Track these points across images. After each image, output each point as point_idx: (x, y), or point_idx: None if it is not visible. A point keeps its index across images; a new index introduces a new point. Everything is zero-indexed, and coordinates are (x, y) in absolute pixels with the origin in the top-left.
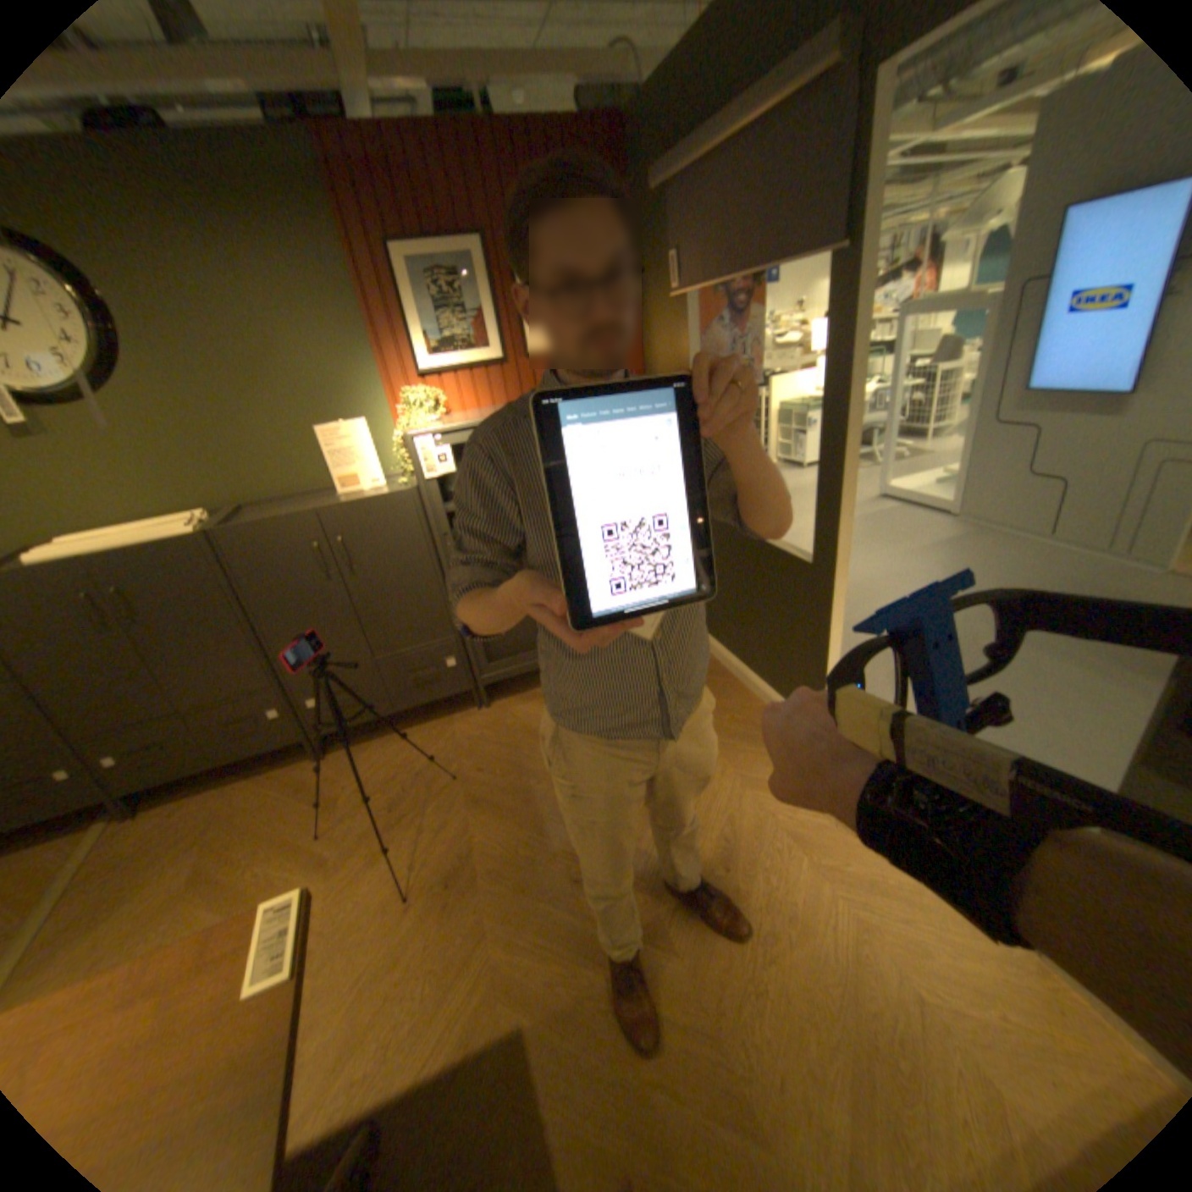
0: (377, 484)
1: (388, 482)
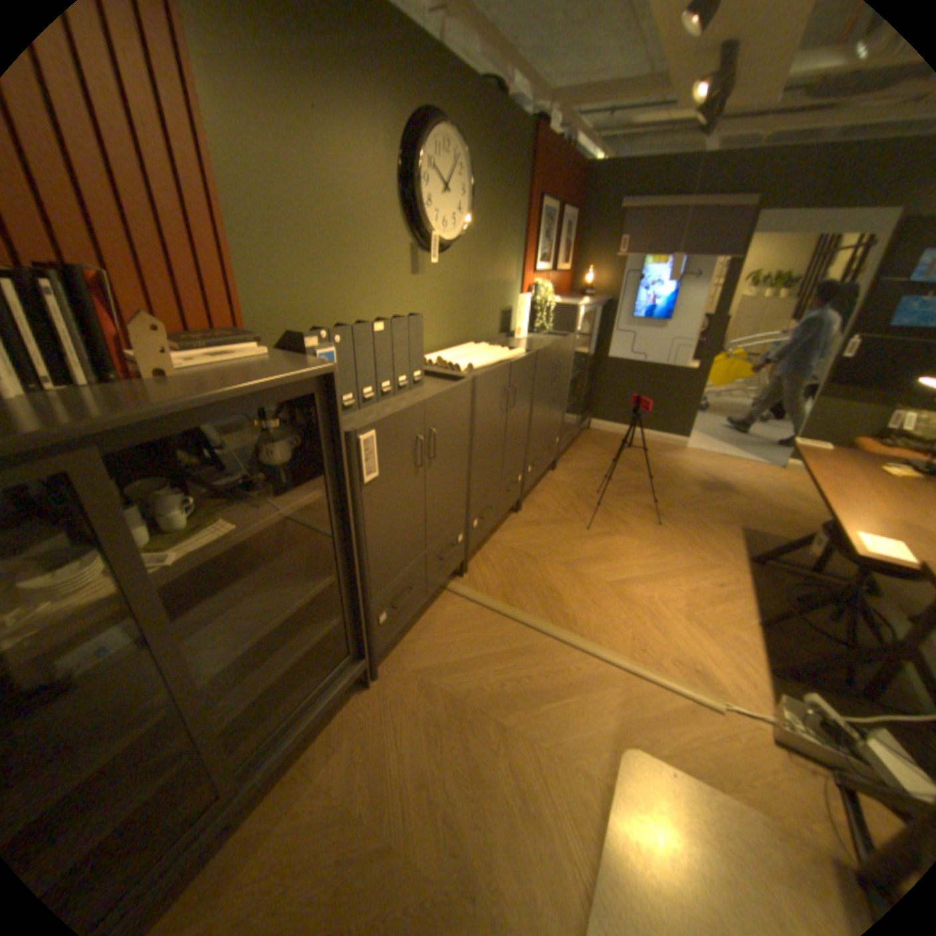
0: (525, 335)
1: (527, 334)
